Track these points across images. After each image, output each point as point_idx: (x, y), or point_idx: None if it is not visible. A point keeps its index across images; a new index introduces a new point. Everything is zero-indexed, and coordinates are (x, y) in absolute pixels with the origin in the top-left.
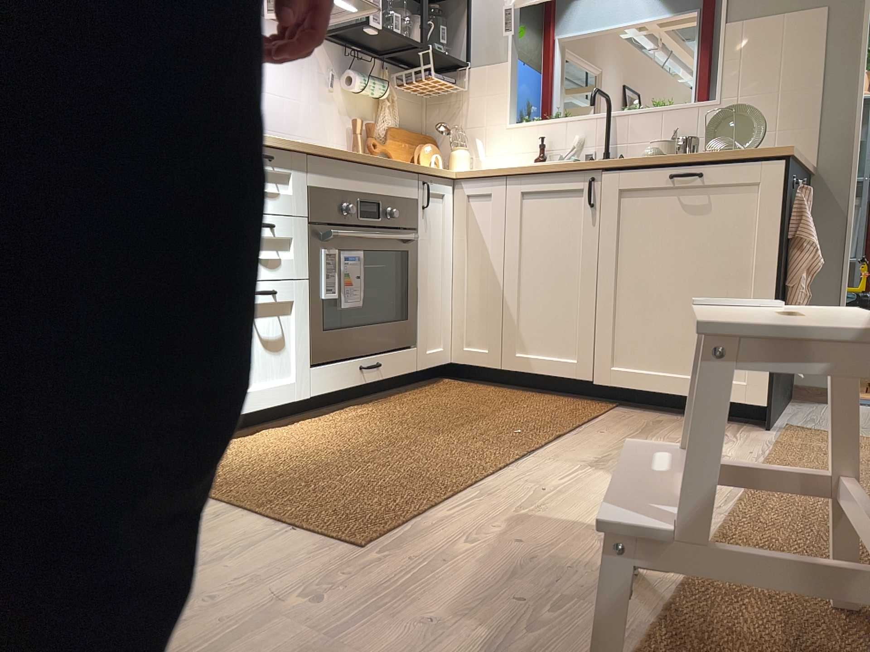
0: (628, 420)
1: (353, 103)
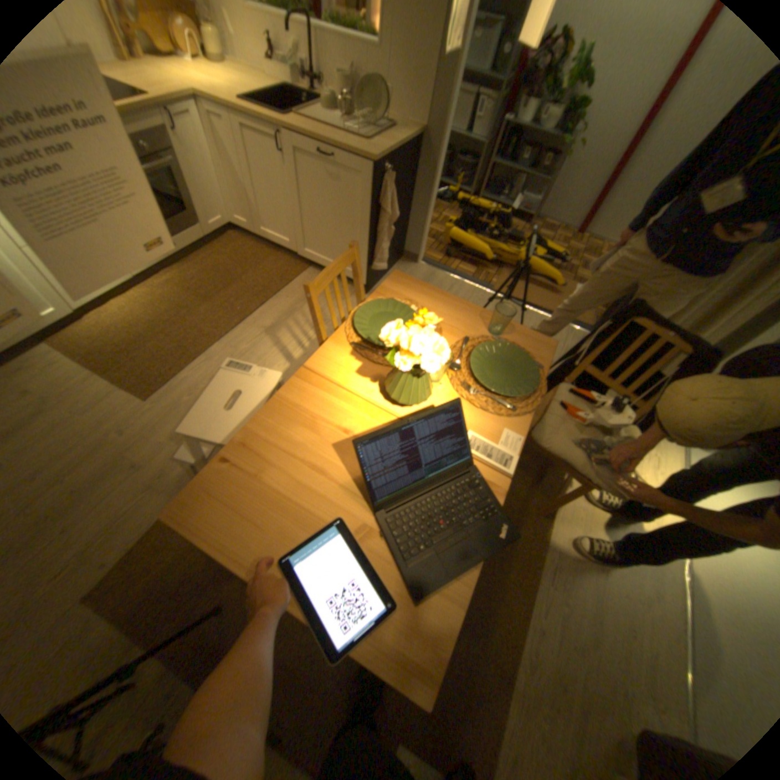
0: None
1: None
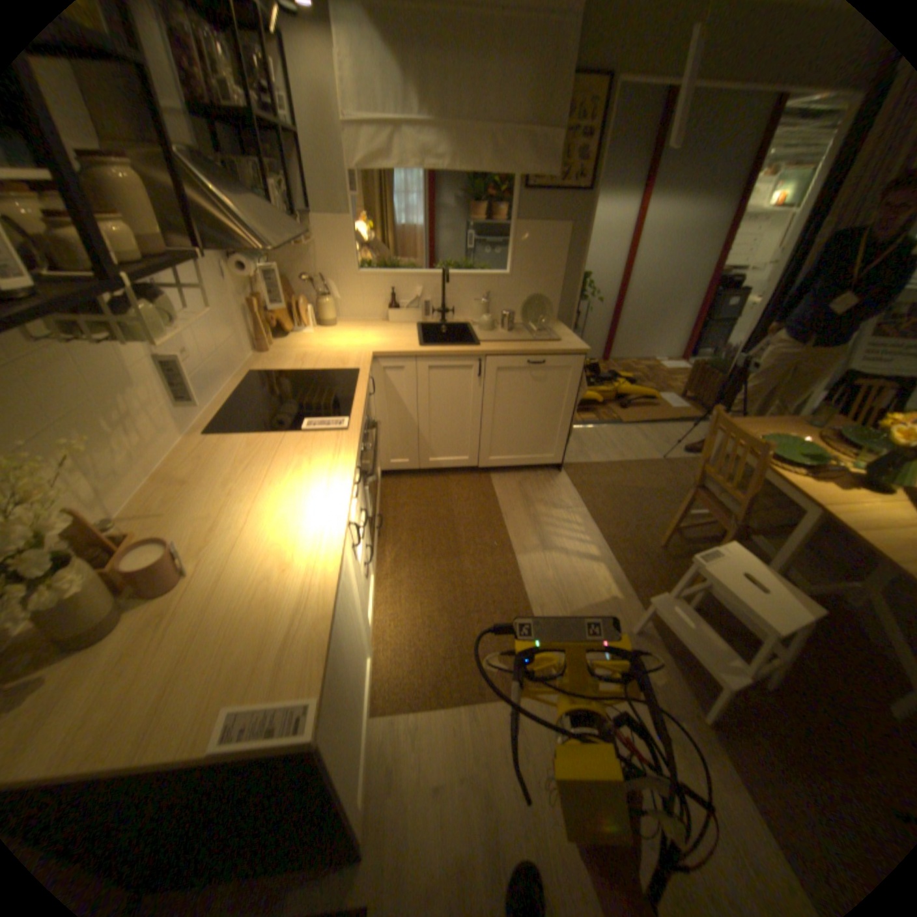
0: (513, 493)
1: (235, 278)
